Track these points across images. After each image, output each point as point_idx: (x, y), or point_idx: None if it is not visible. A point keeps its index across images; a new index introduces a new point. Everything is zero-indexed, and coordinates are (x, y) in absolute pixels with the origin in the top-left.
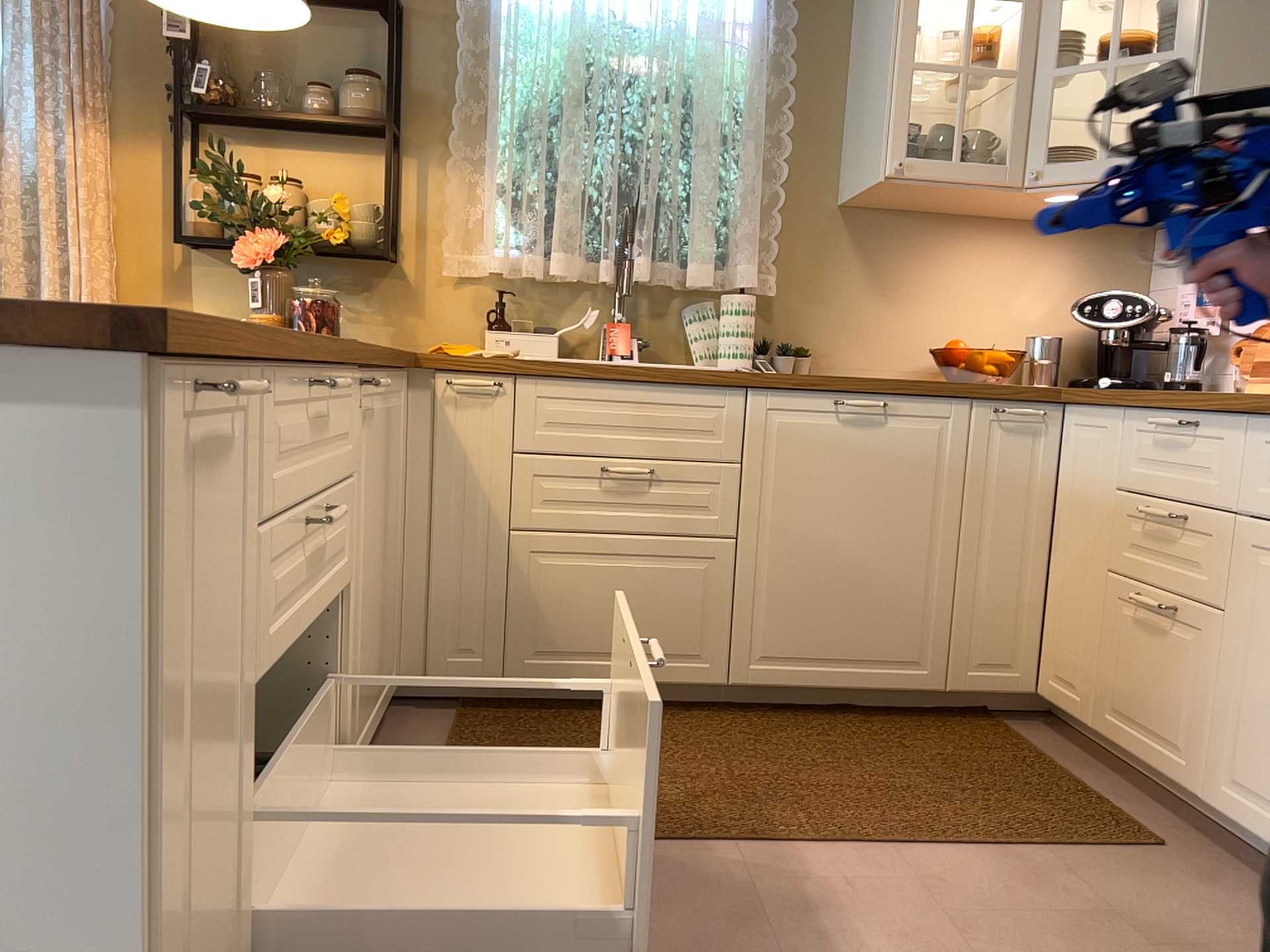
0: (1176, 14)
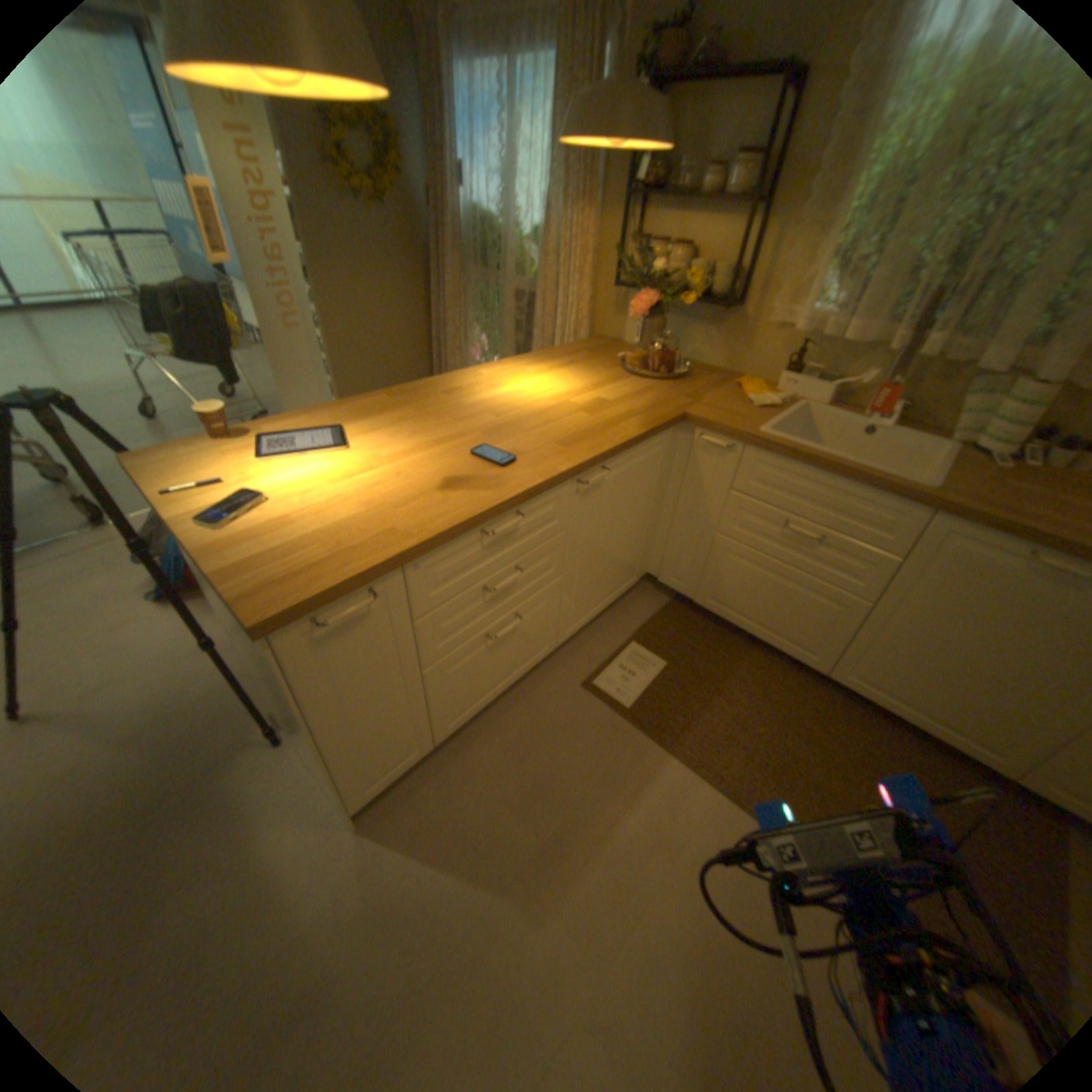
0: None
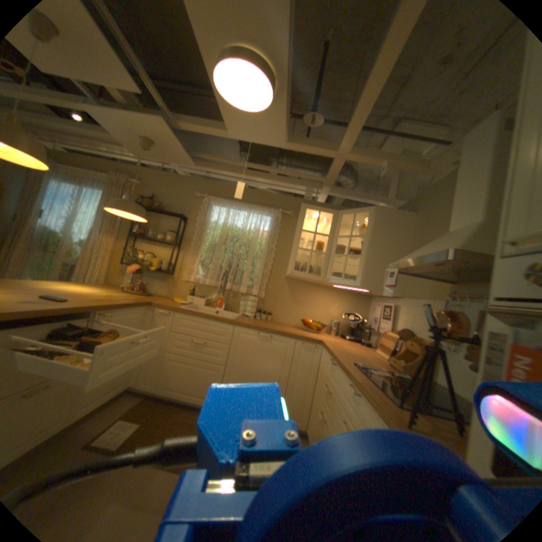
0: (364, 246)
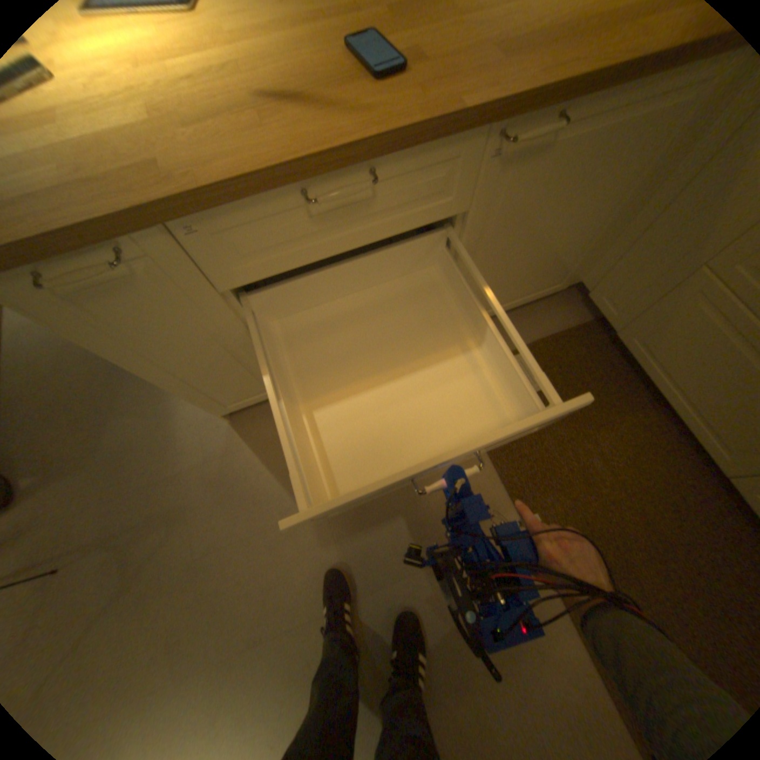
0: None
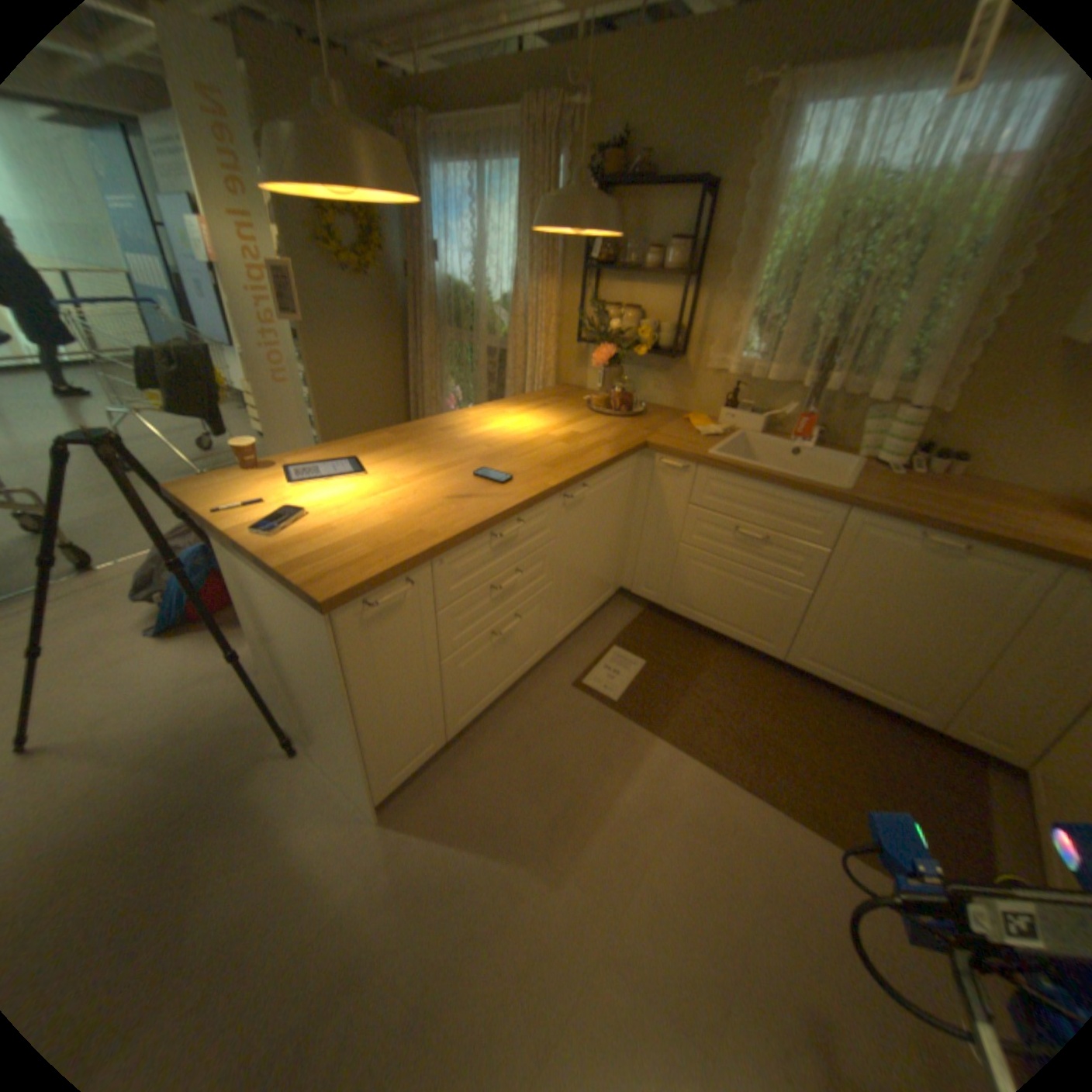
0: None
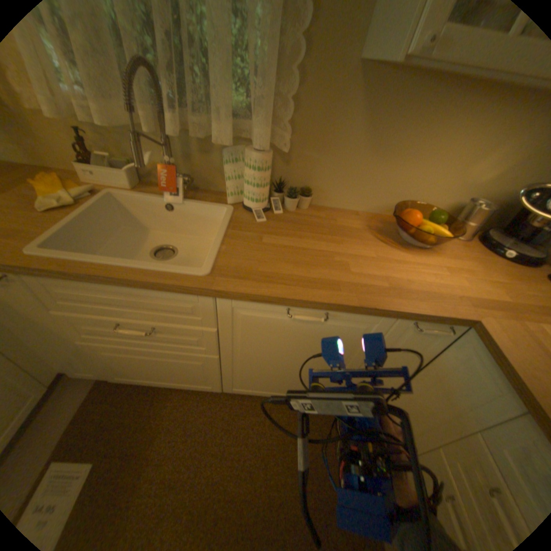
0: None
